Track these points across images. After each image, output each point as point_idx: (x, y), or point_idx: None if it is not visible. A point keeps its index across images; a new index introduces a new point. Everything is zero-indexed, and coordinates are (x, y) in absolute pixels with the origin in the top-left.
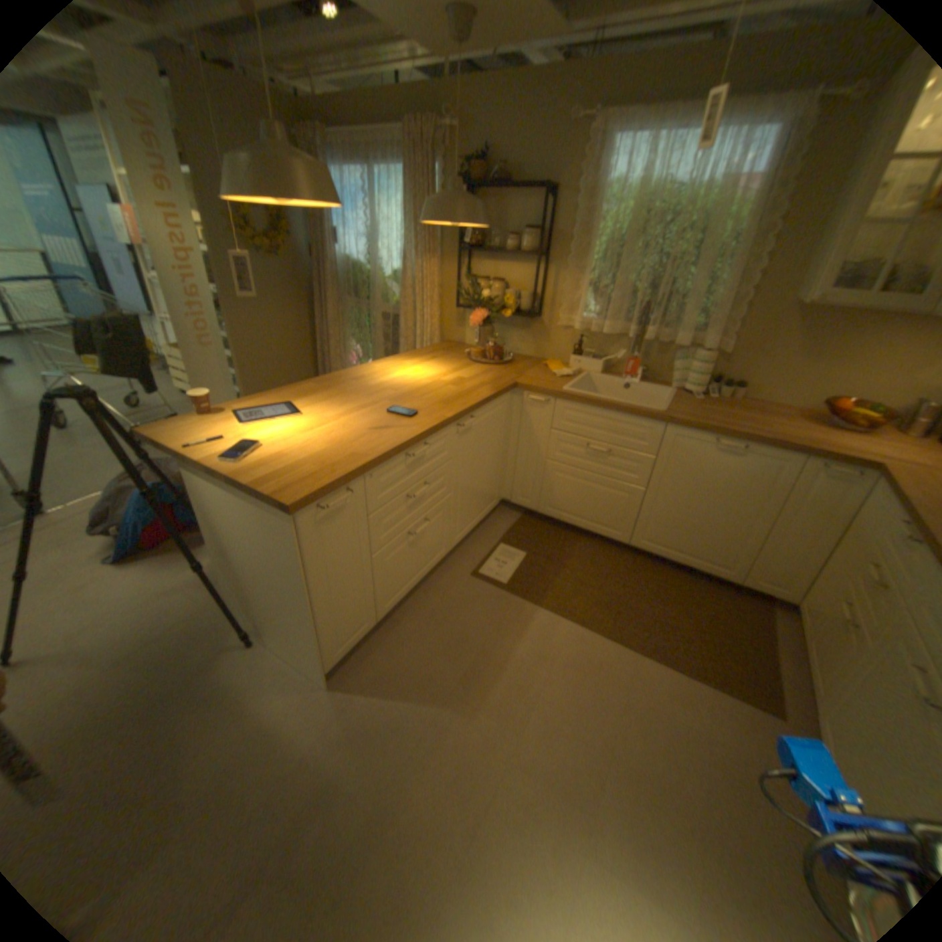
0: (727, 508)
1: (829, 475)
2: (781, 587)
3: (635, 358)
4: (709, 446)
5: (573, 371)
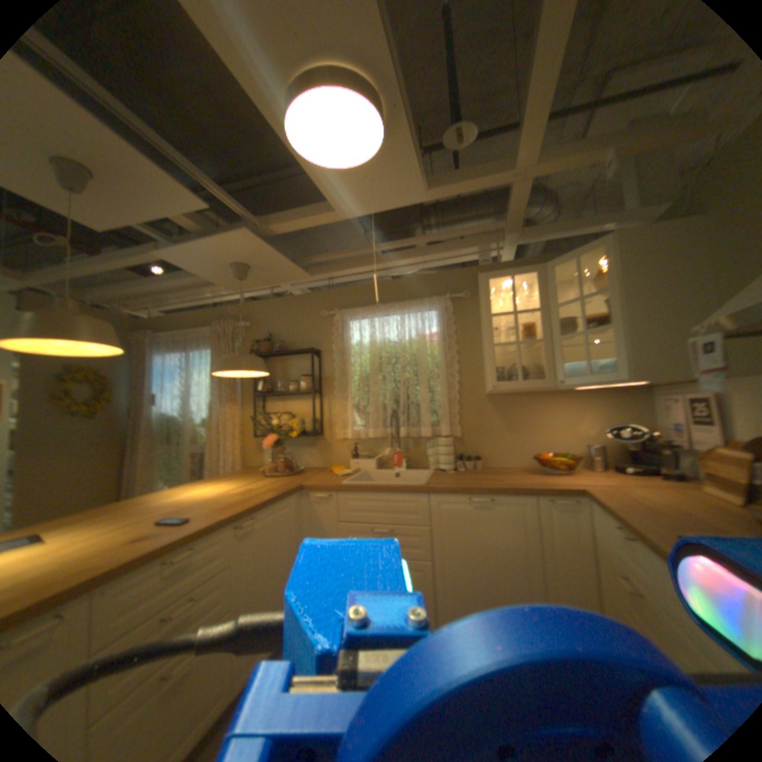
0: (503, 562)
1: (558, 509)
2: None
3: (399, 452)
4: (467, 506)
5: (354, 470)
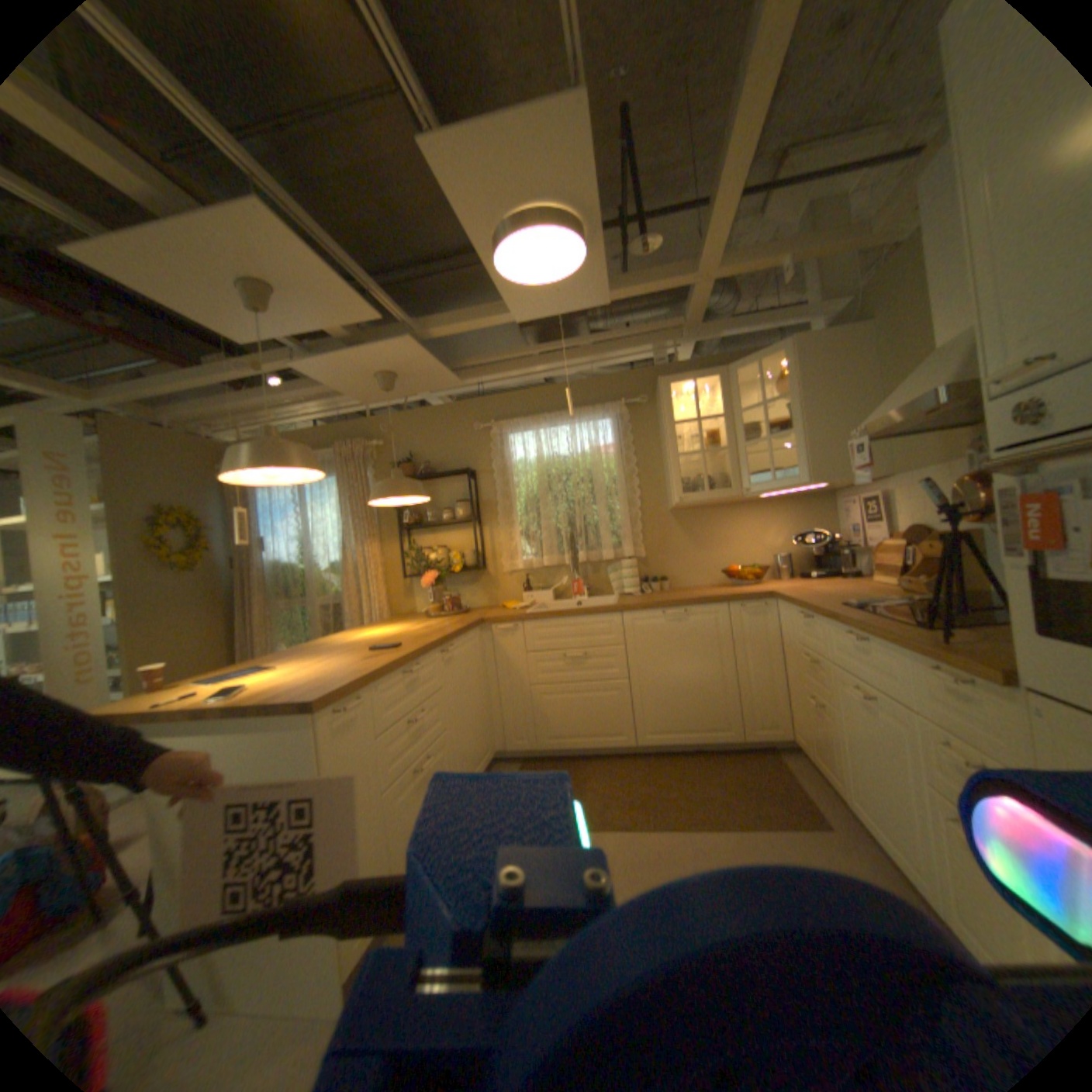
0: (696, 670)
1: (746, 613)
2: (770, 728)
3: (576, 579)
4: (659, 620)
5: (529, 602)
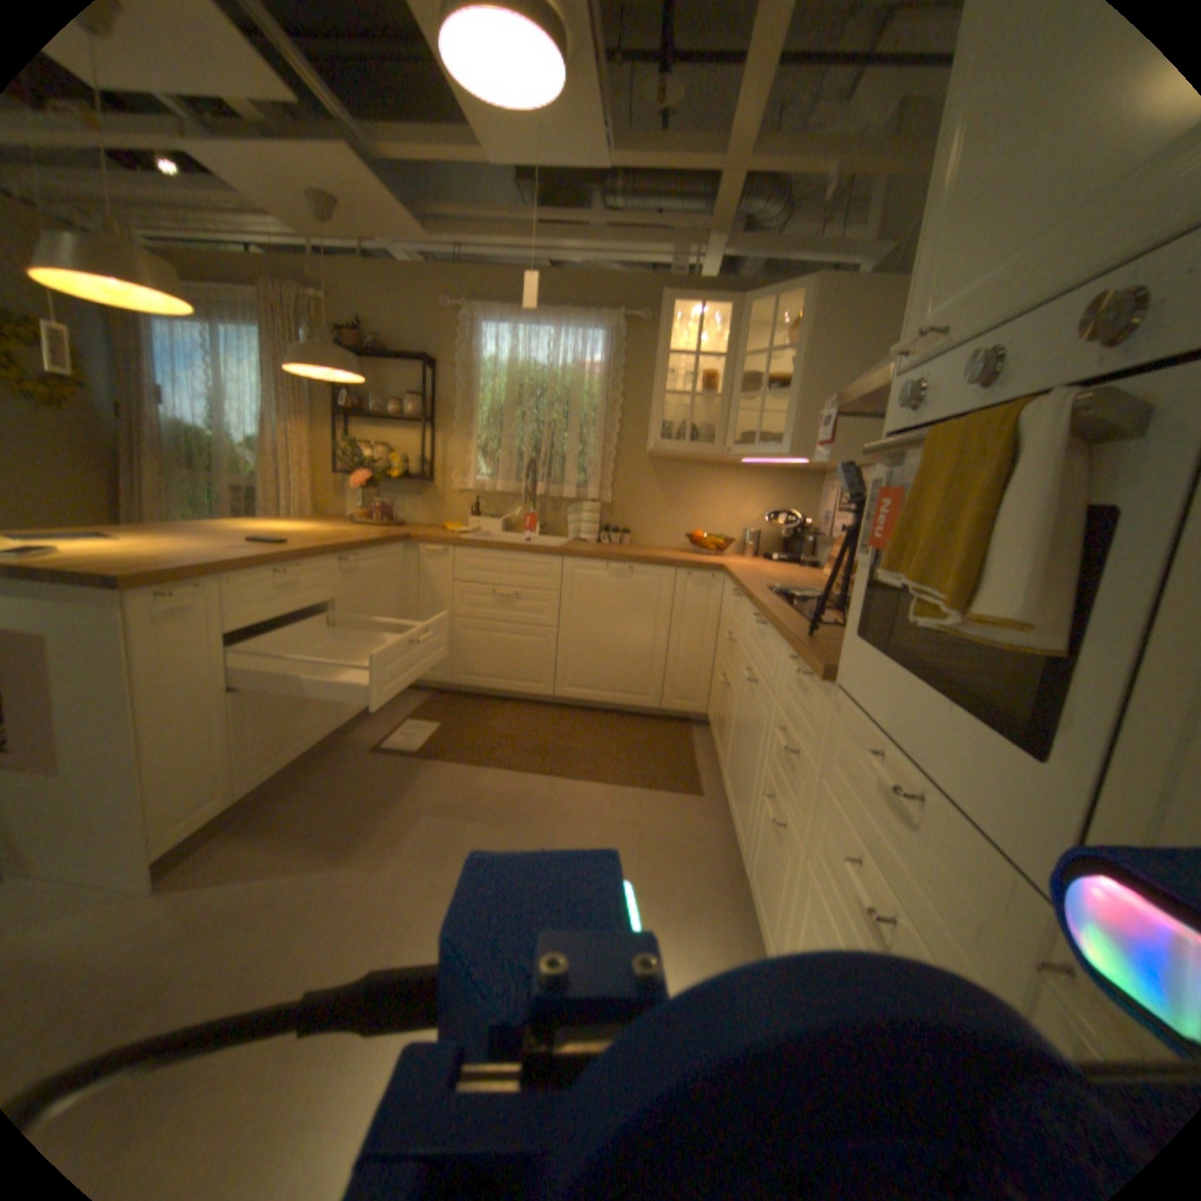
0: (628, 631)
1: (692, 583)
2: (687, 700)
3: (531, 515)
4: (601, 573)
5: (472, 529)
